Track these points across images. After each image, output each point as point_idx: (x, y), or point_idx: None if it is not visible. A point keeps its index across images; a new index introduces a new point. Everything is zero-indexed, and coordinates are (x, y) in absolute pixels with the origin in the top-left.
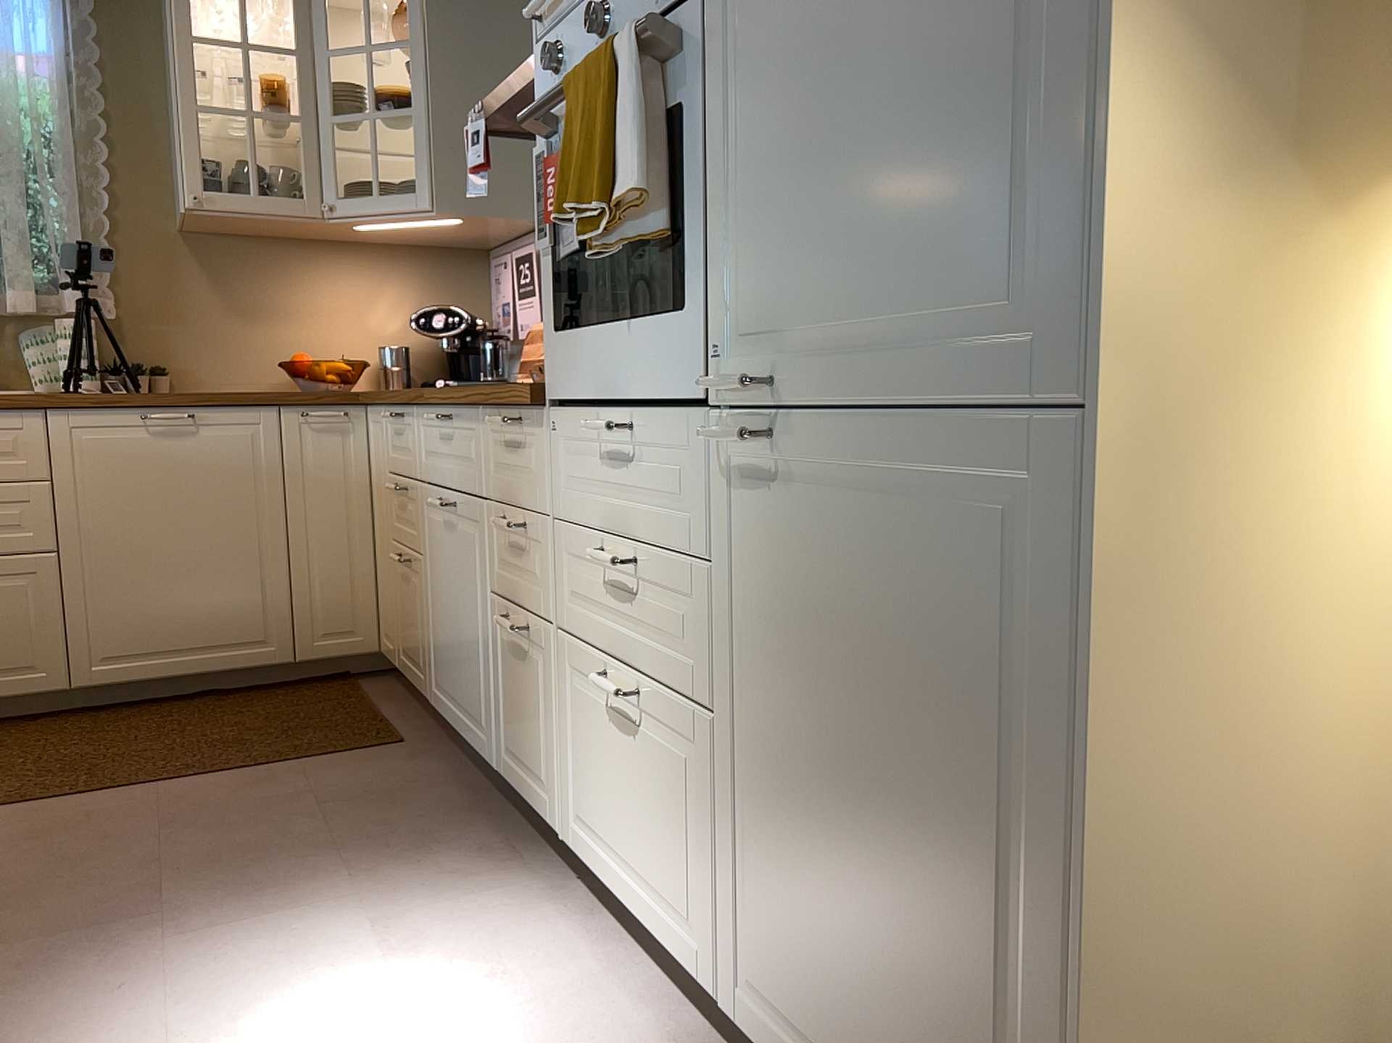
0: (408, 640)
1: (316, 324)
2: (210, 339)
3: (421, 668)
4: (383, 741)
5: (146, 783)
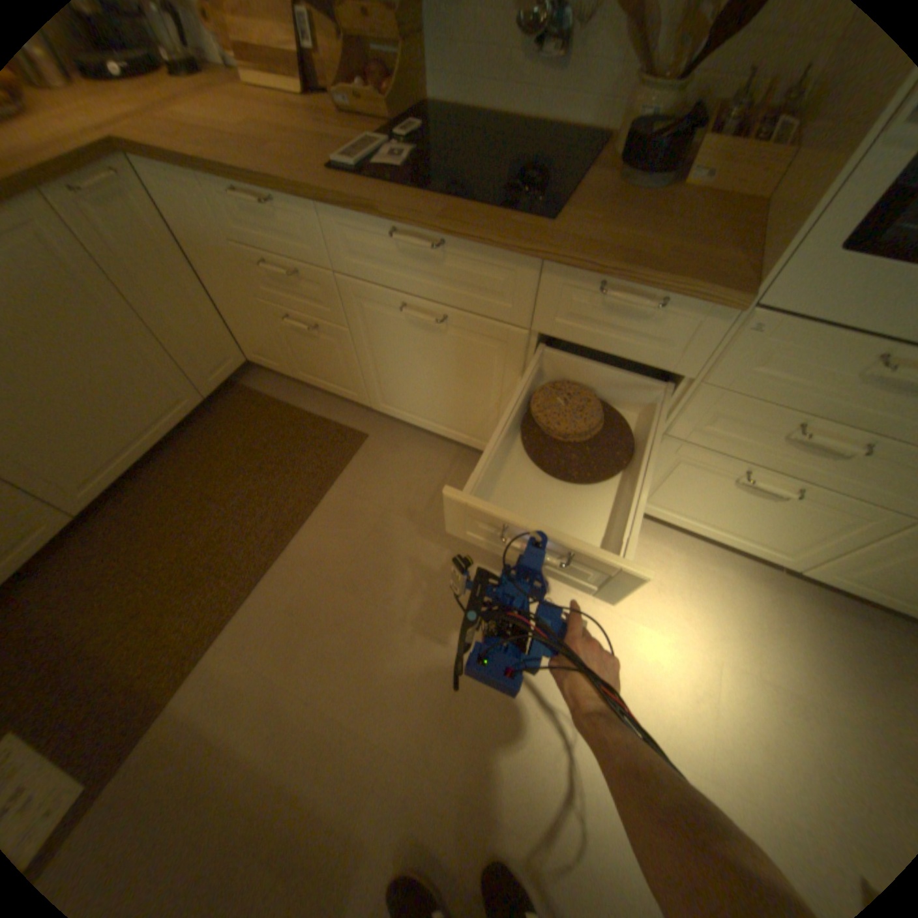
0: (317, 370)
1: None
2: None
3: (349, 389)
4: (351, 439)
5: (269, 559)
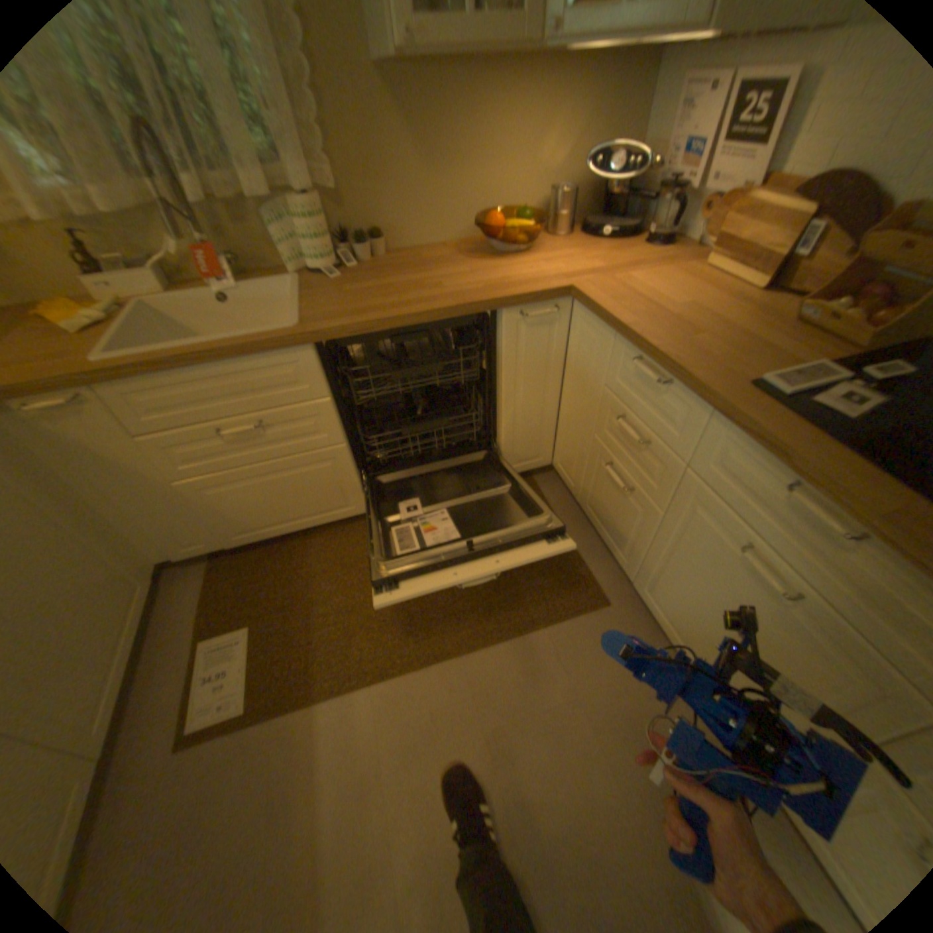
0: (605, 518)
1: (496, 168)
2: (411, 194)
3: (624, 555)
4: (592, 598)
5: (452, 653)
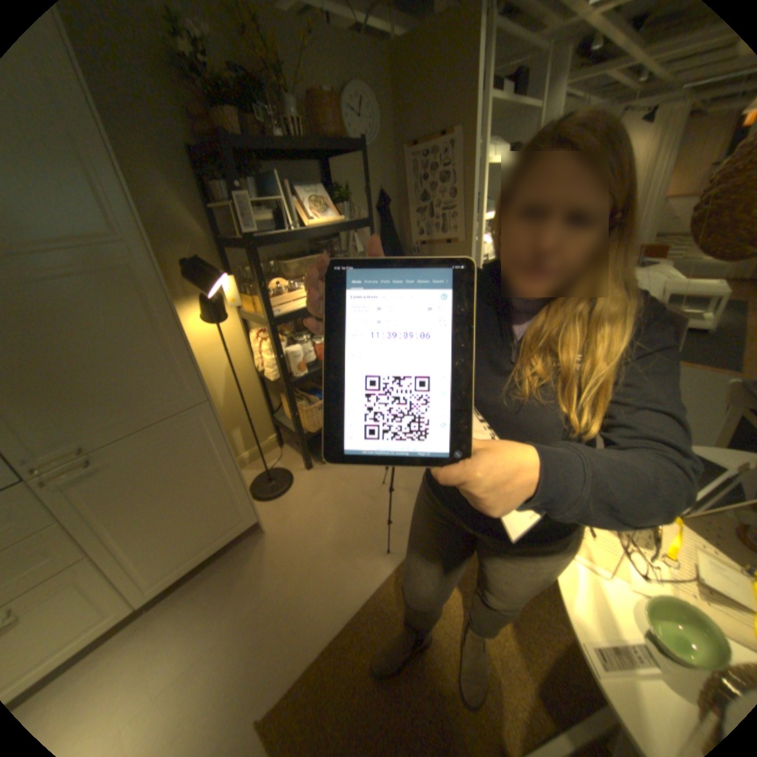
0: None
1: None
2: None
3: None
4: None
5: None
